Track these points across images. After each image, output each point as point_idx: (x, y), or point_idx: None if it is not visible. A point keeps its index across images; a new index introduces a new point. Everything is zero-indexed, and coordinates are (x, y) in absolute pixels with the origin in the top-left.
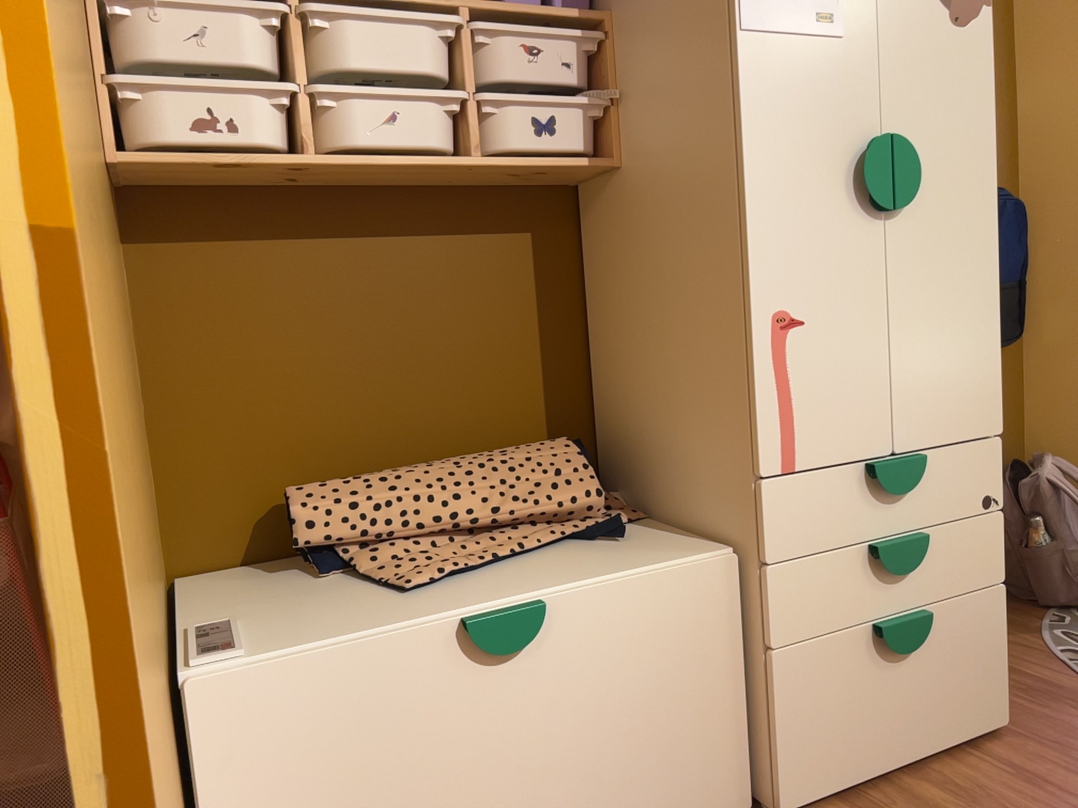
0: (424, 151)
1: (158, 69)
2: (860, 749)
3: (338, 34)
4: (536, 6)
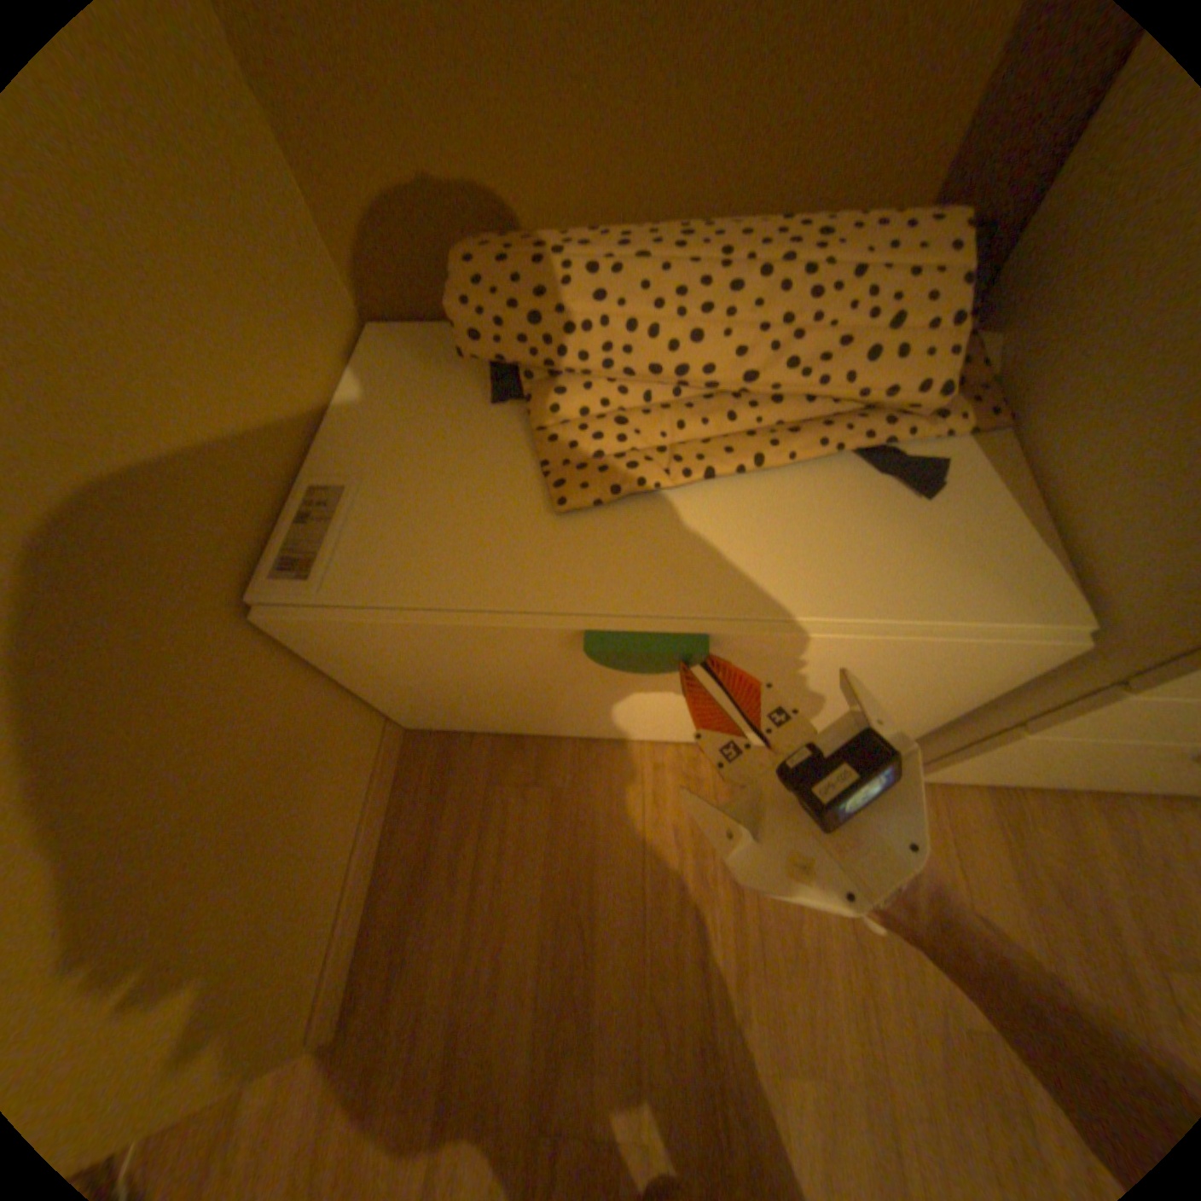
0: None
1: None
2: (1052, 778)
3: None
4: None
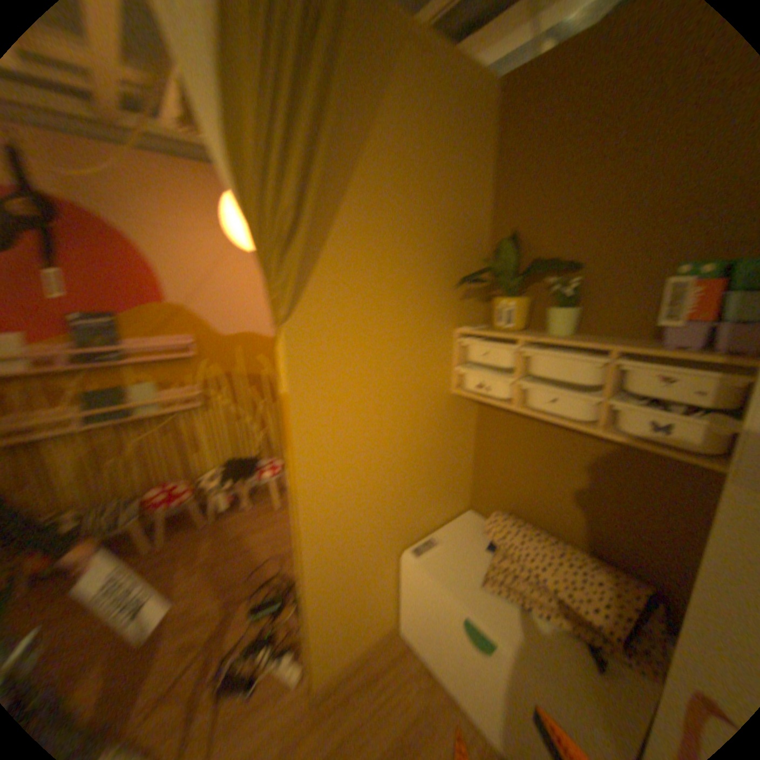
0: (568, 419)
1: (472, 361)
2: None
3: (537, 357)
4: (679, 351)
